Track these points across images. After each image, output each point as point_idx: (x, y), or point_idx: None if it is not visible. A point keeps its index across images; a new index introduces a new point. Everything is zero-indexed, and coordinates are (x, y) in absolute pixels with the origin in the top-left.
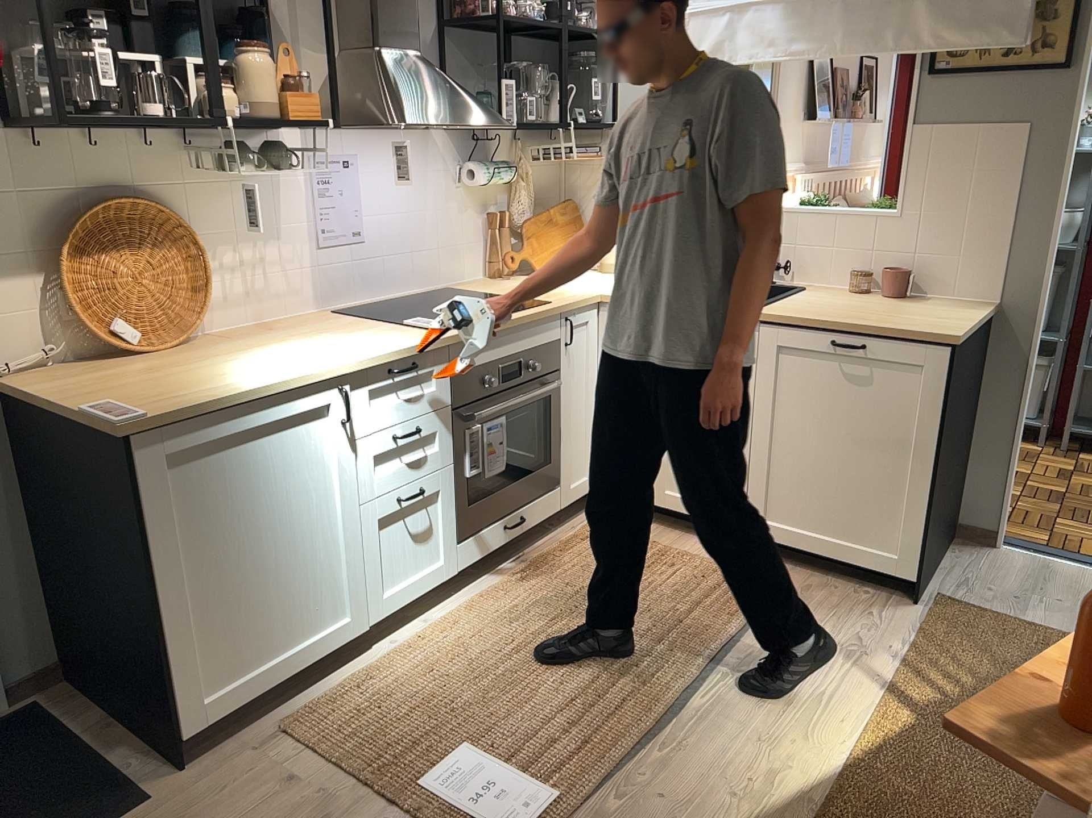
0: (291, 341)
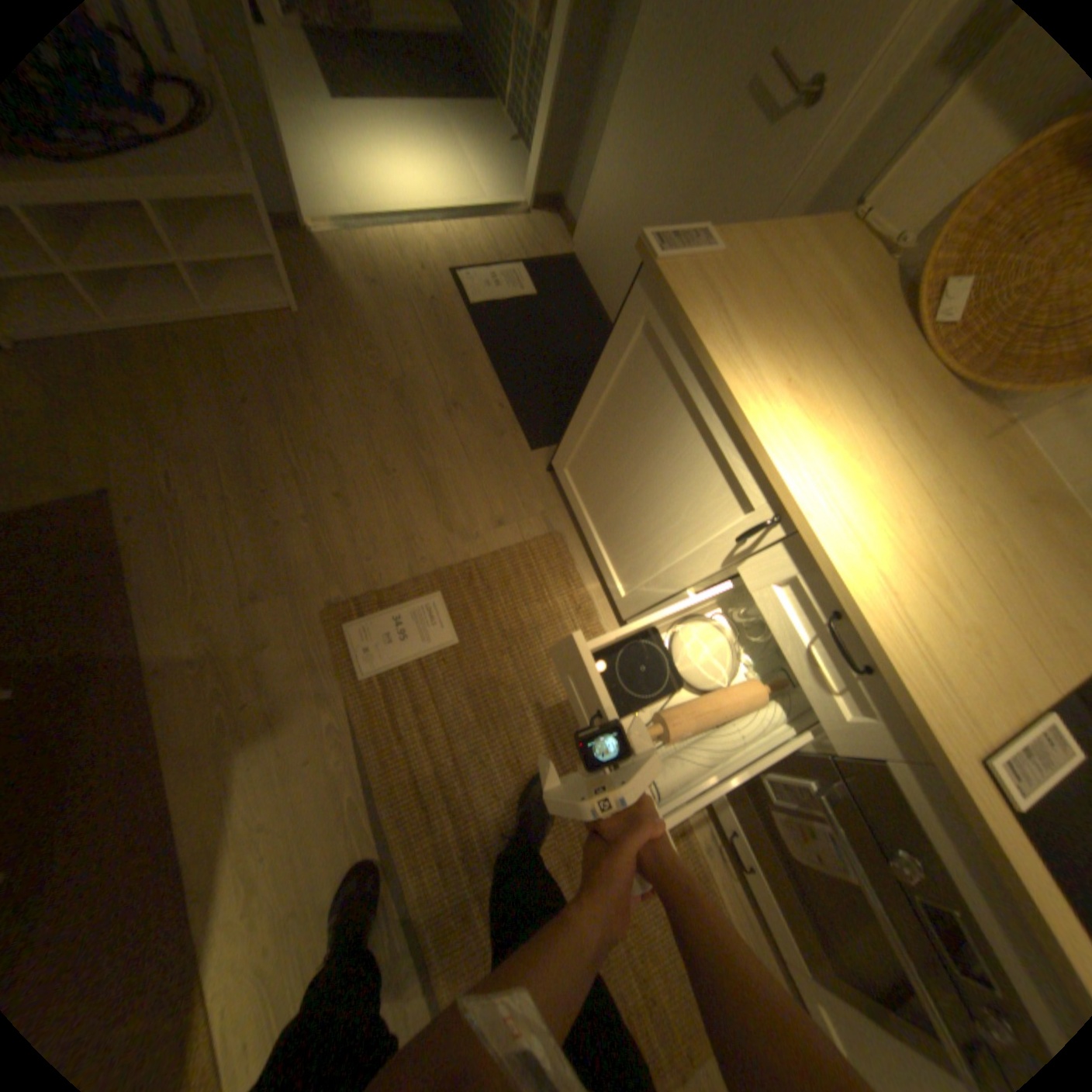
0: (966, 505)
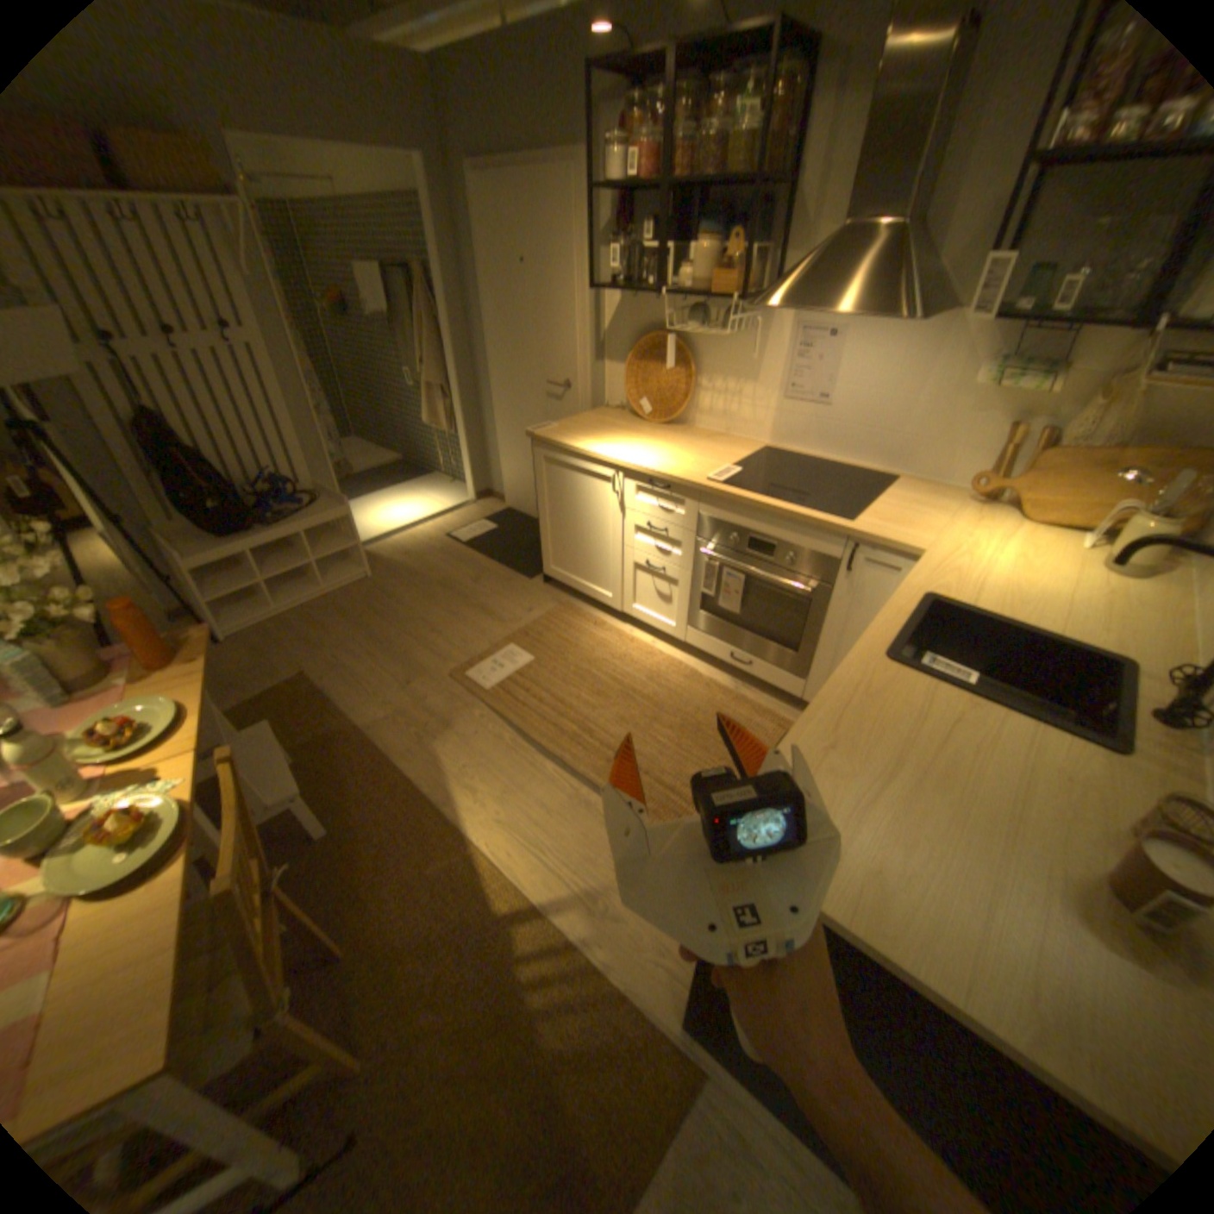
0: (678, 444)
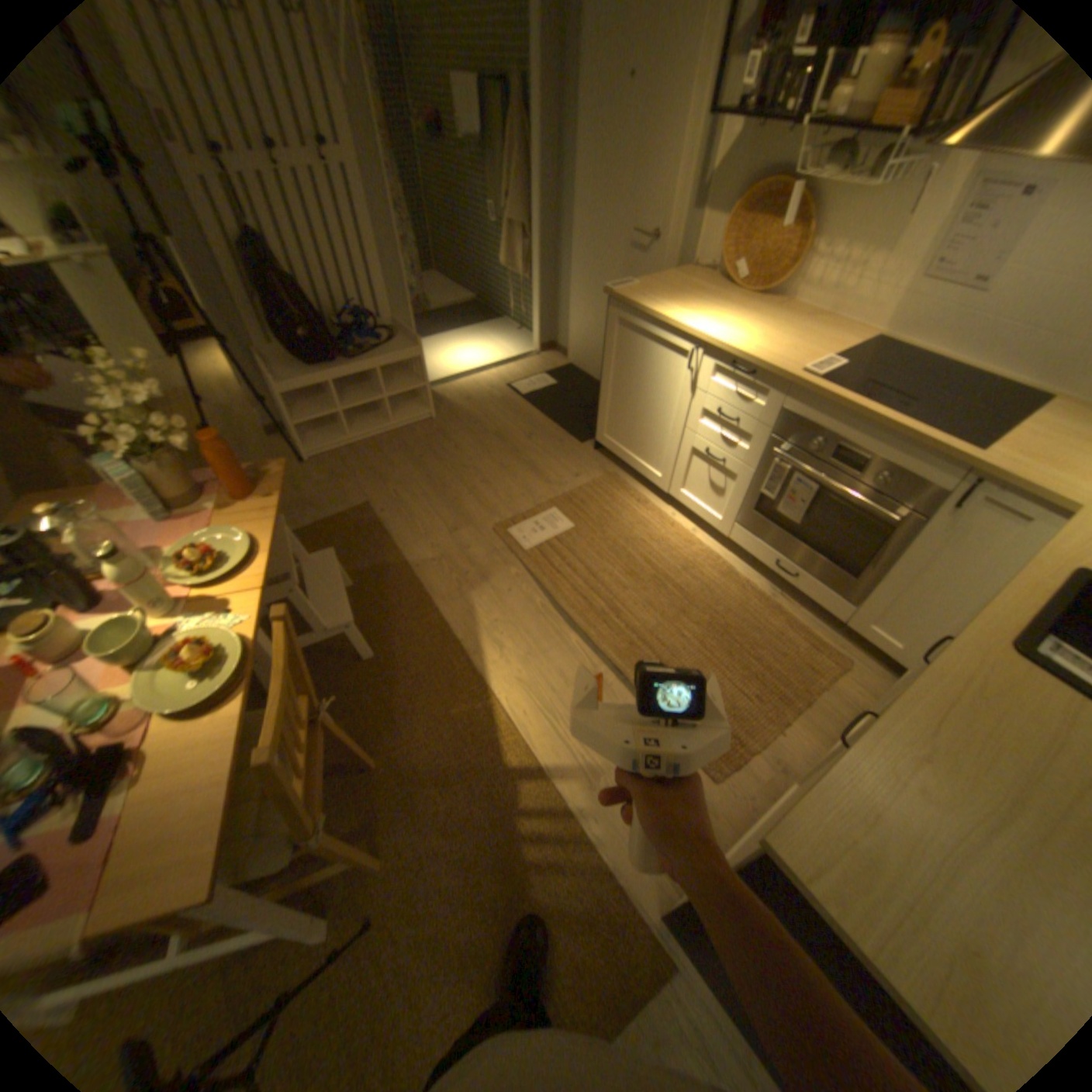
0: (772, 321)
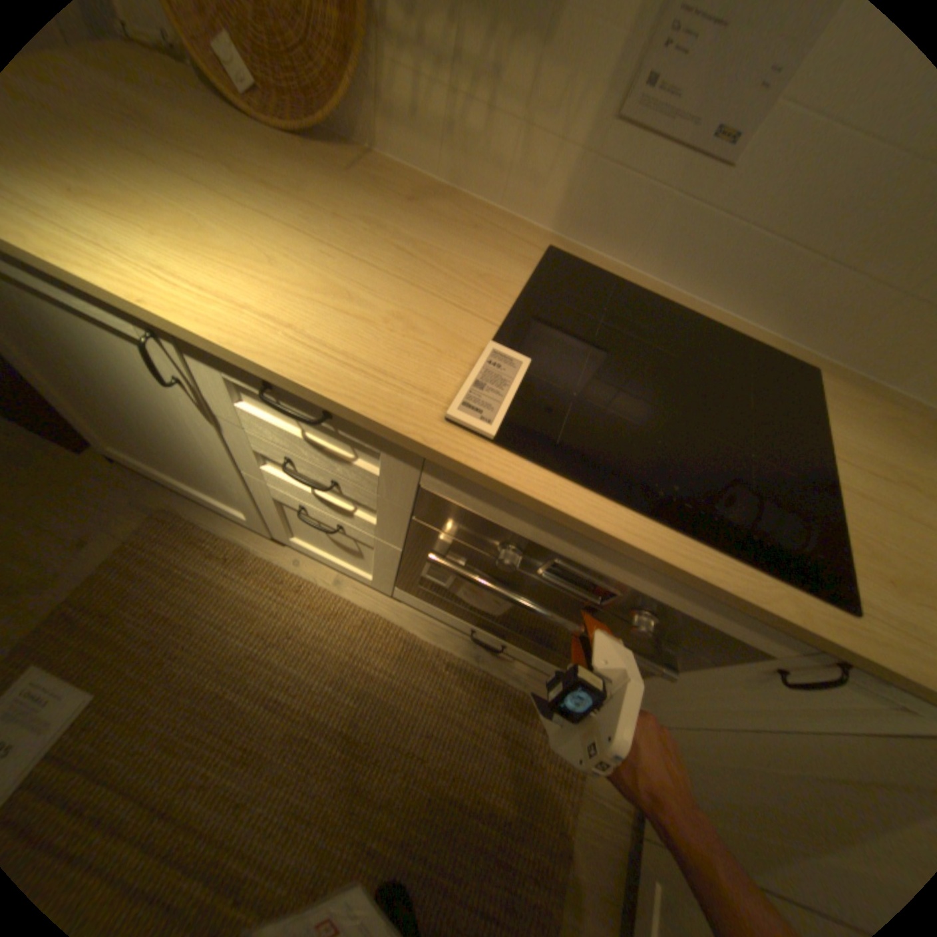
0: (342, 223)
